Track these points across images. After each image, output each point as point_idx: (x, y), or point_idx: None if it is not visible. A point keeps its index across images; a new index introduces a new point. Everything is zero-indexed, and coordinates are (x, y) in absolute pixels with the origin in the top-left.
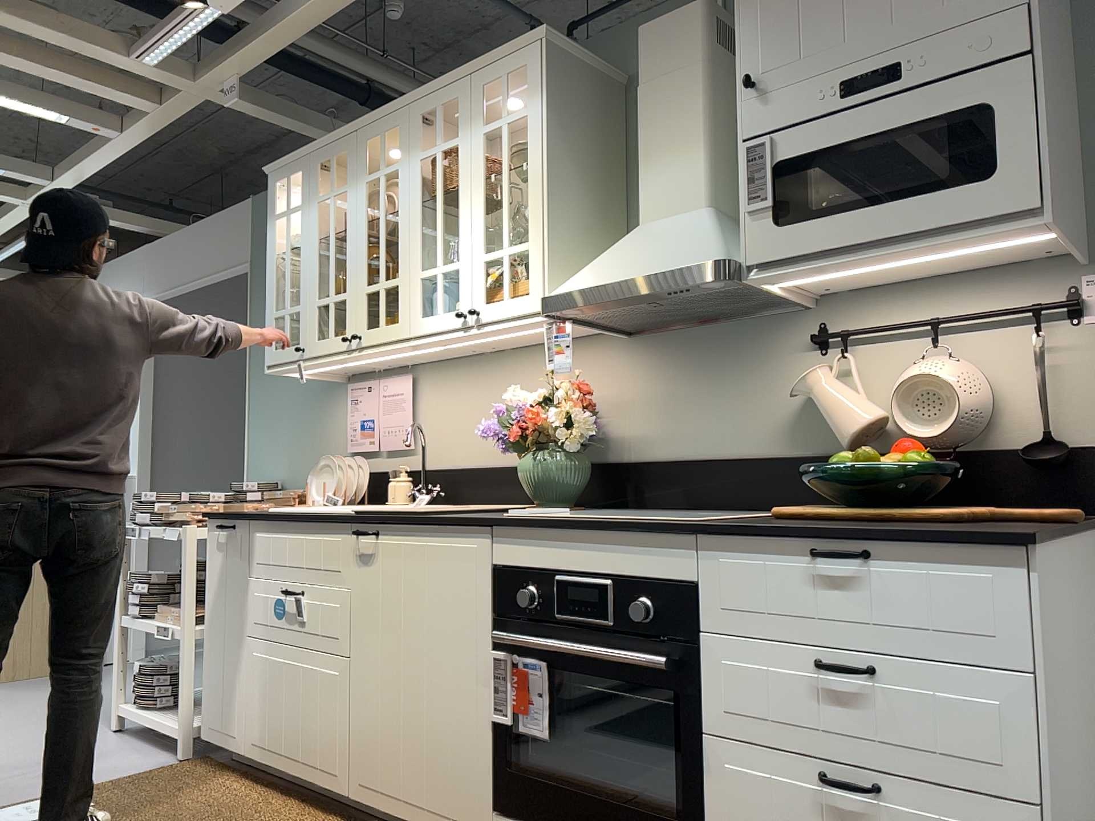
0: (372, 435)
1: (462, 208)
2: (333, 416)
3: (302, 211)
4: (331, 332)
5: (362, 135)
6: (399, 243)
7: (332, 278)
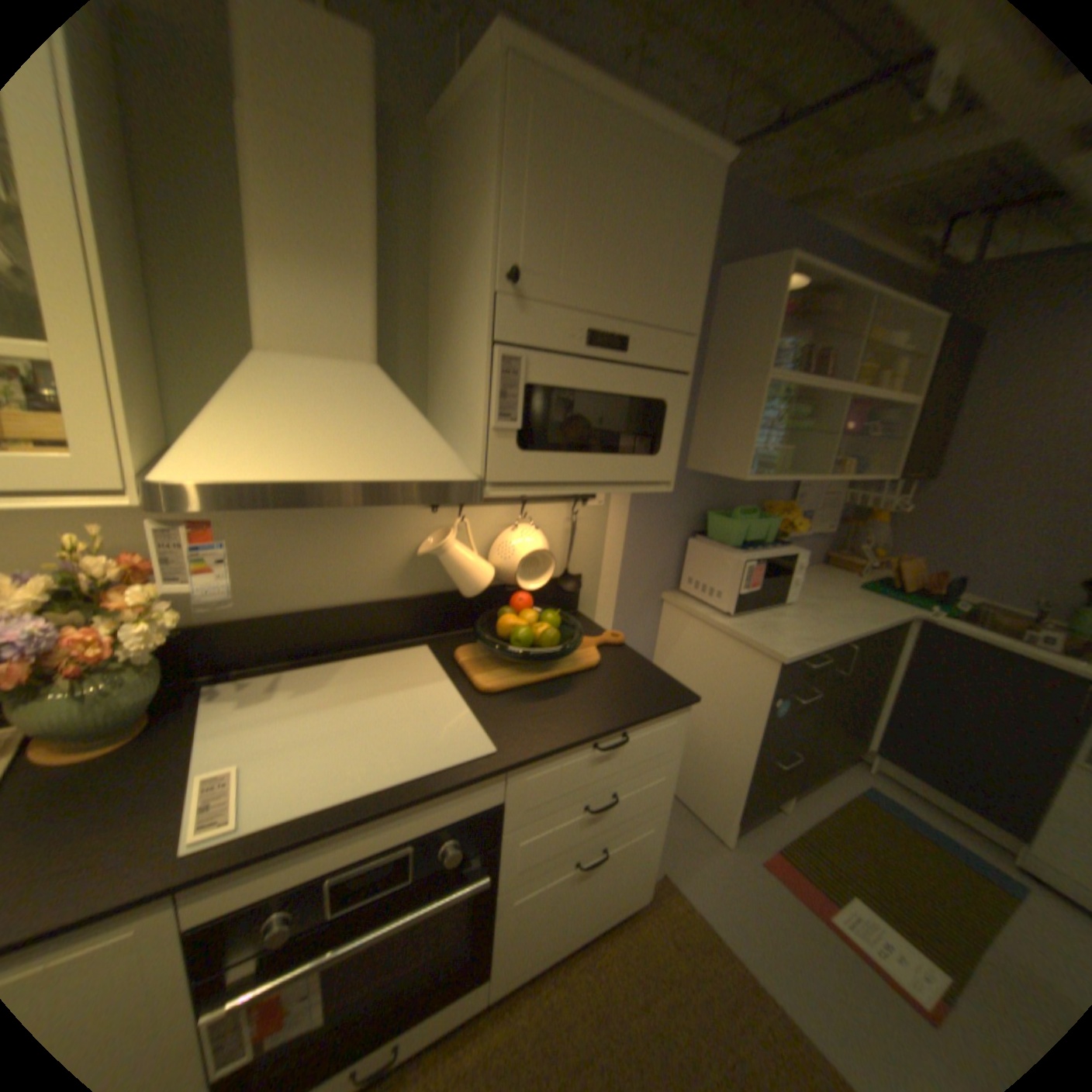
0: None
1: None
2: None
3: None
4: None
5: None
6: None
7: None
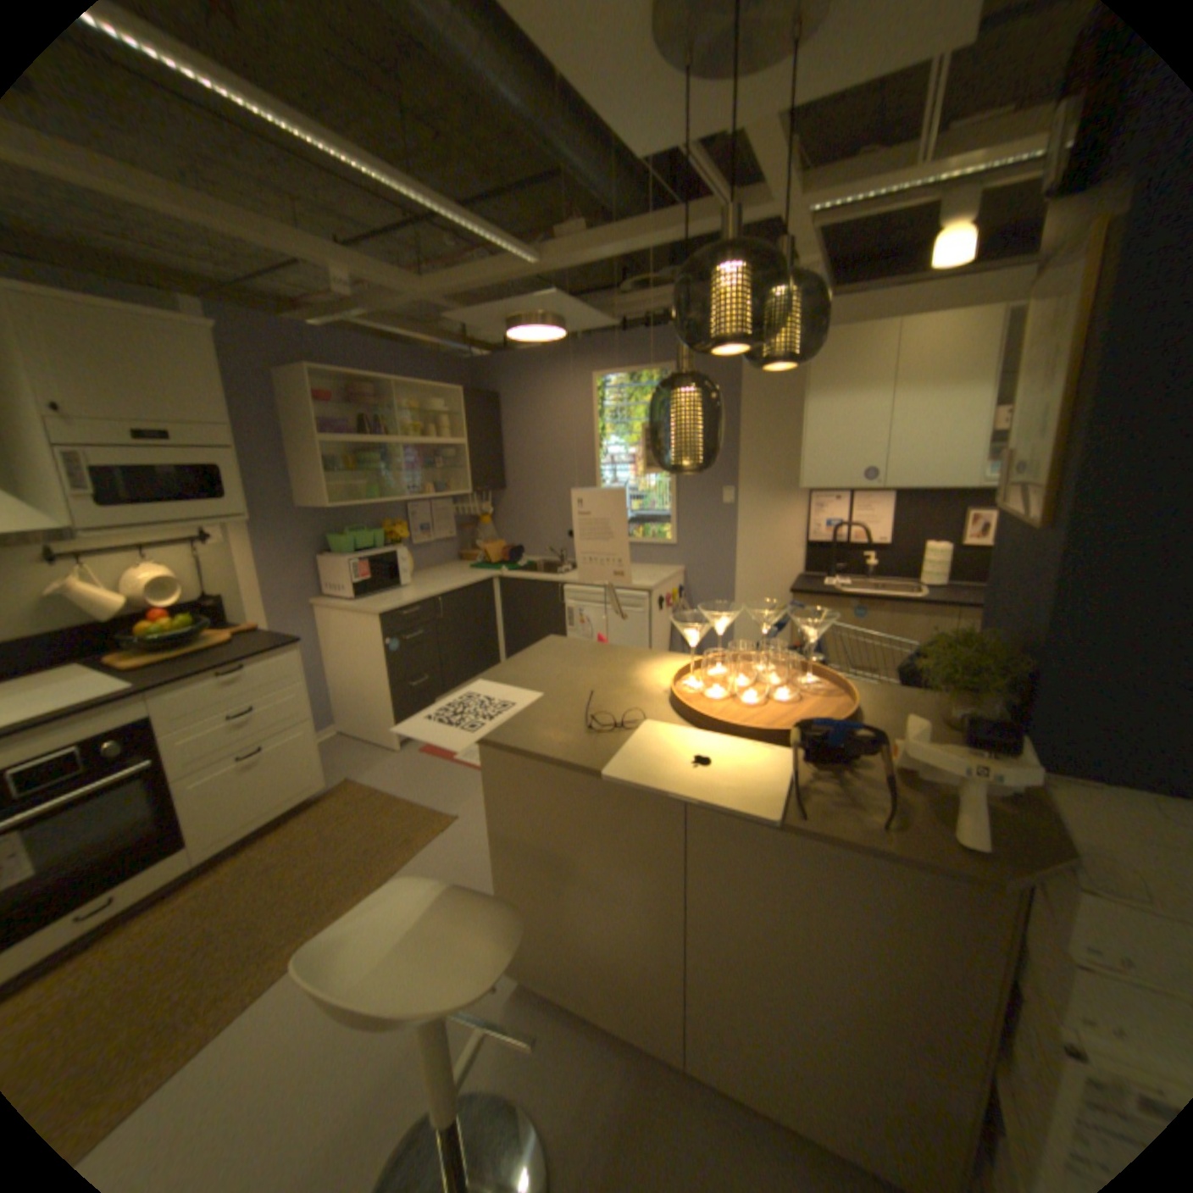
0: None
1: None
2: None
3: None
4: None
5: None
6: None
7: None
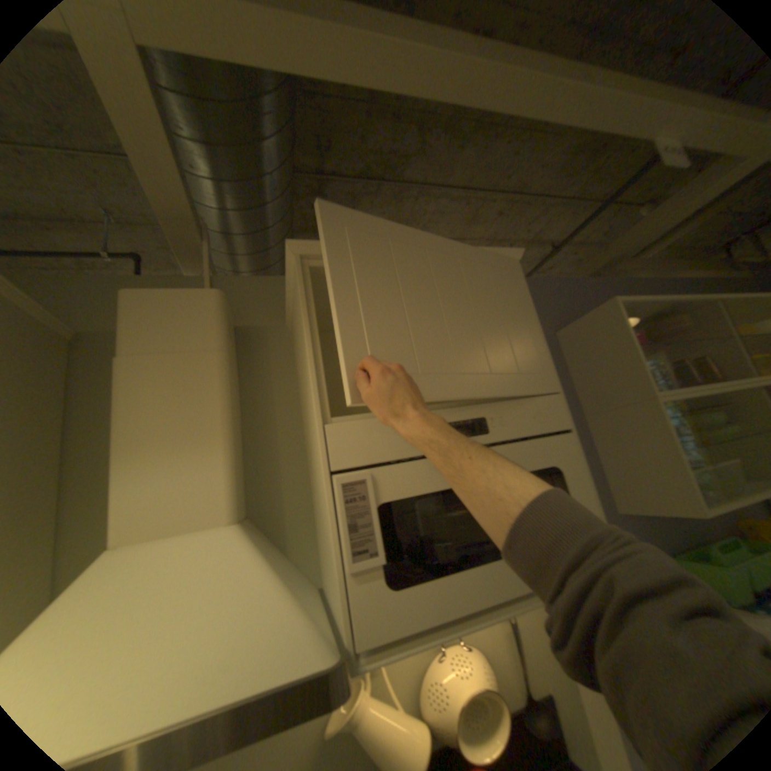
0: None
1: None
2: None
3: None
4: None
5: None
6: None
7: None
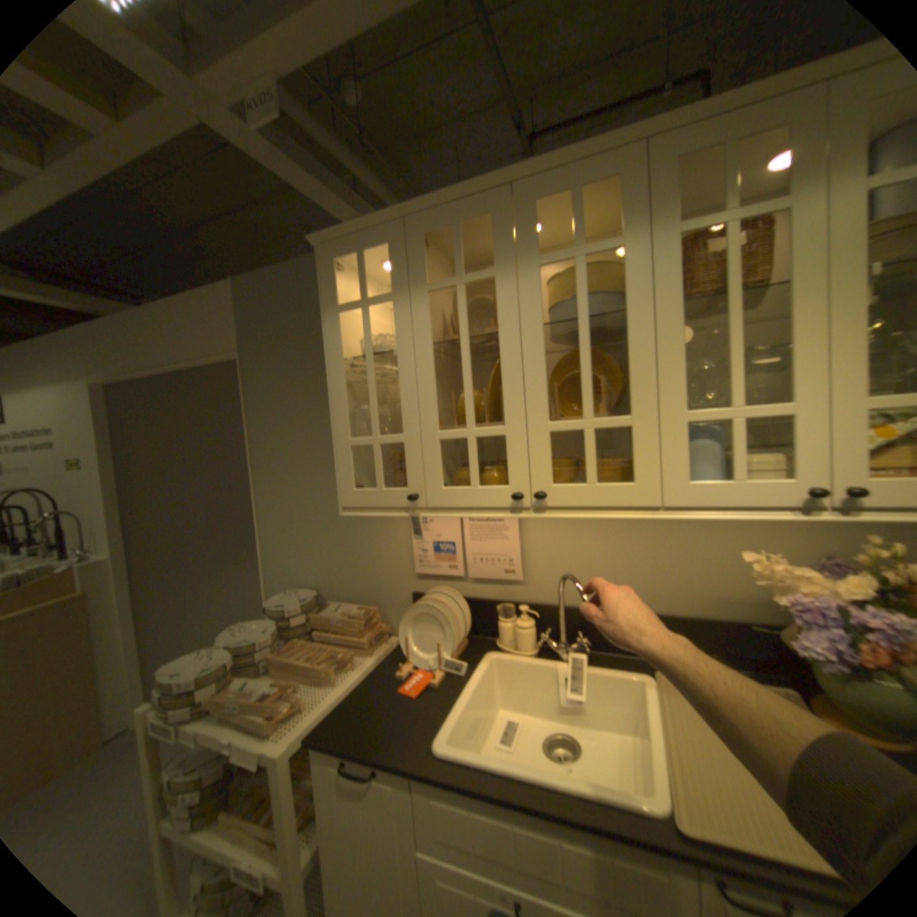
0: (454, 559)
1: (807, 317)
2: (385, 530)
3: (393, 302)
4: (475, 479)
5: (524, 188)
6: (633, 364)
7: (469, 404)
